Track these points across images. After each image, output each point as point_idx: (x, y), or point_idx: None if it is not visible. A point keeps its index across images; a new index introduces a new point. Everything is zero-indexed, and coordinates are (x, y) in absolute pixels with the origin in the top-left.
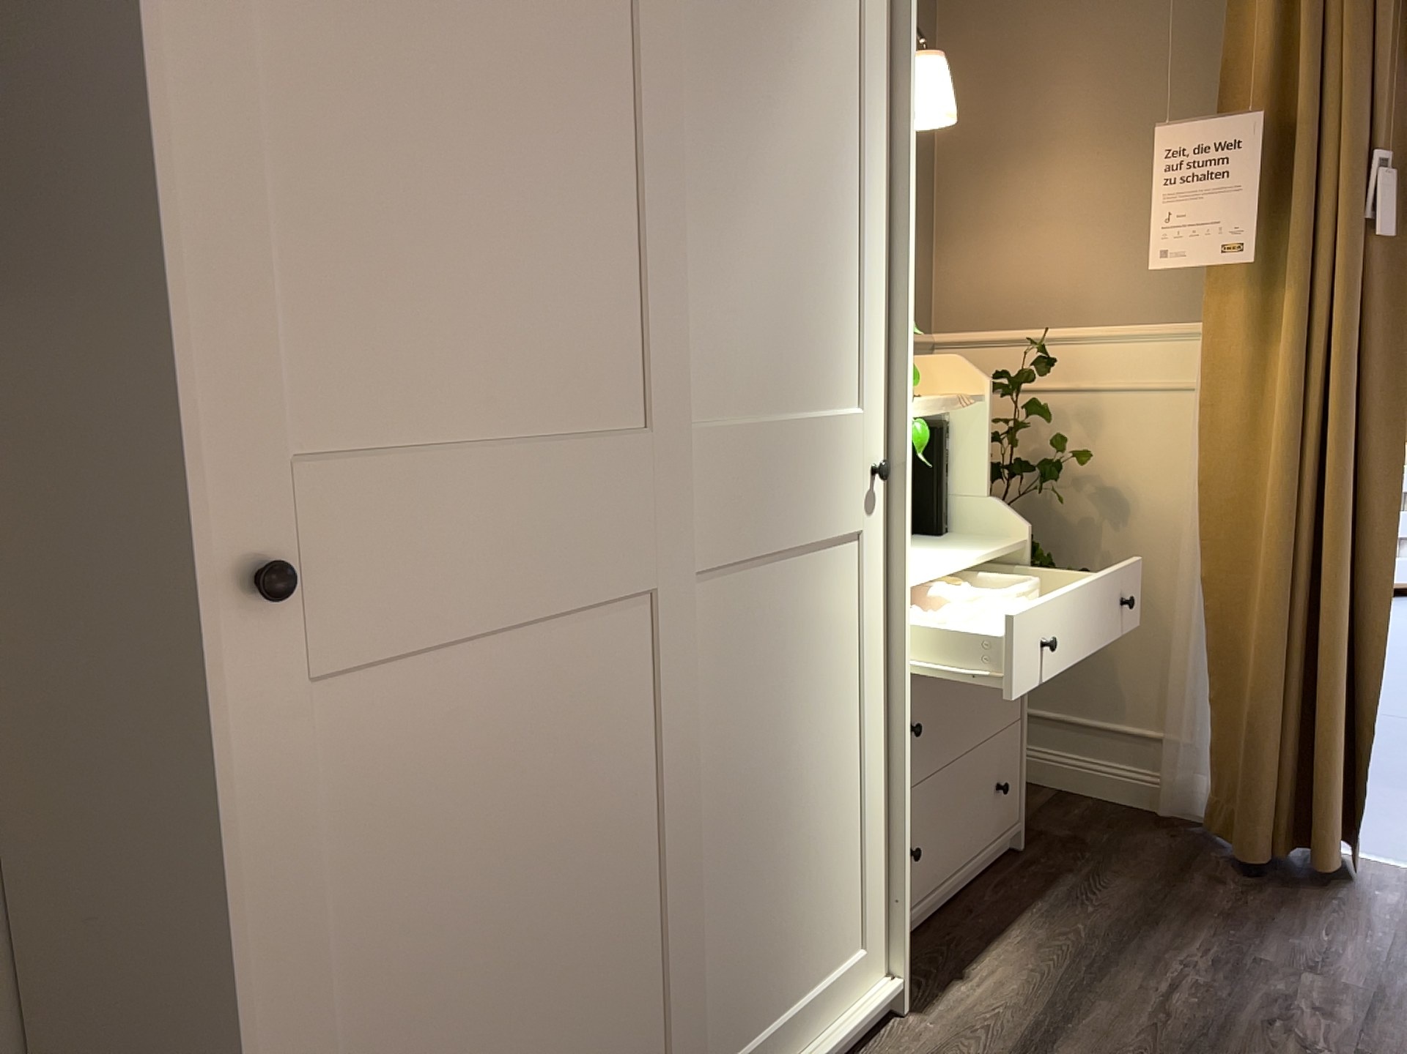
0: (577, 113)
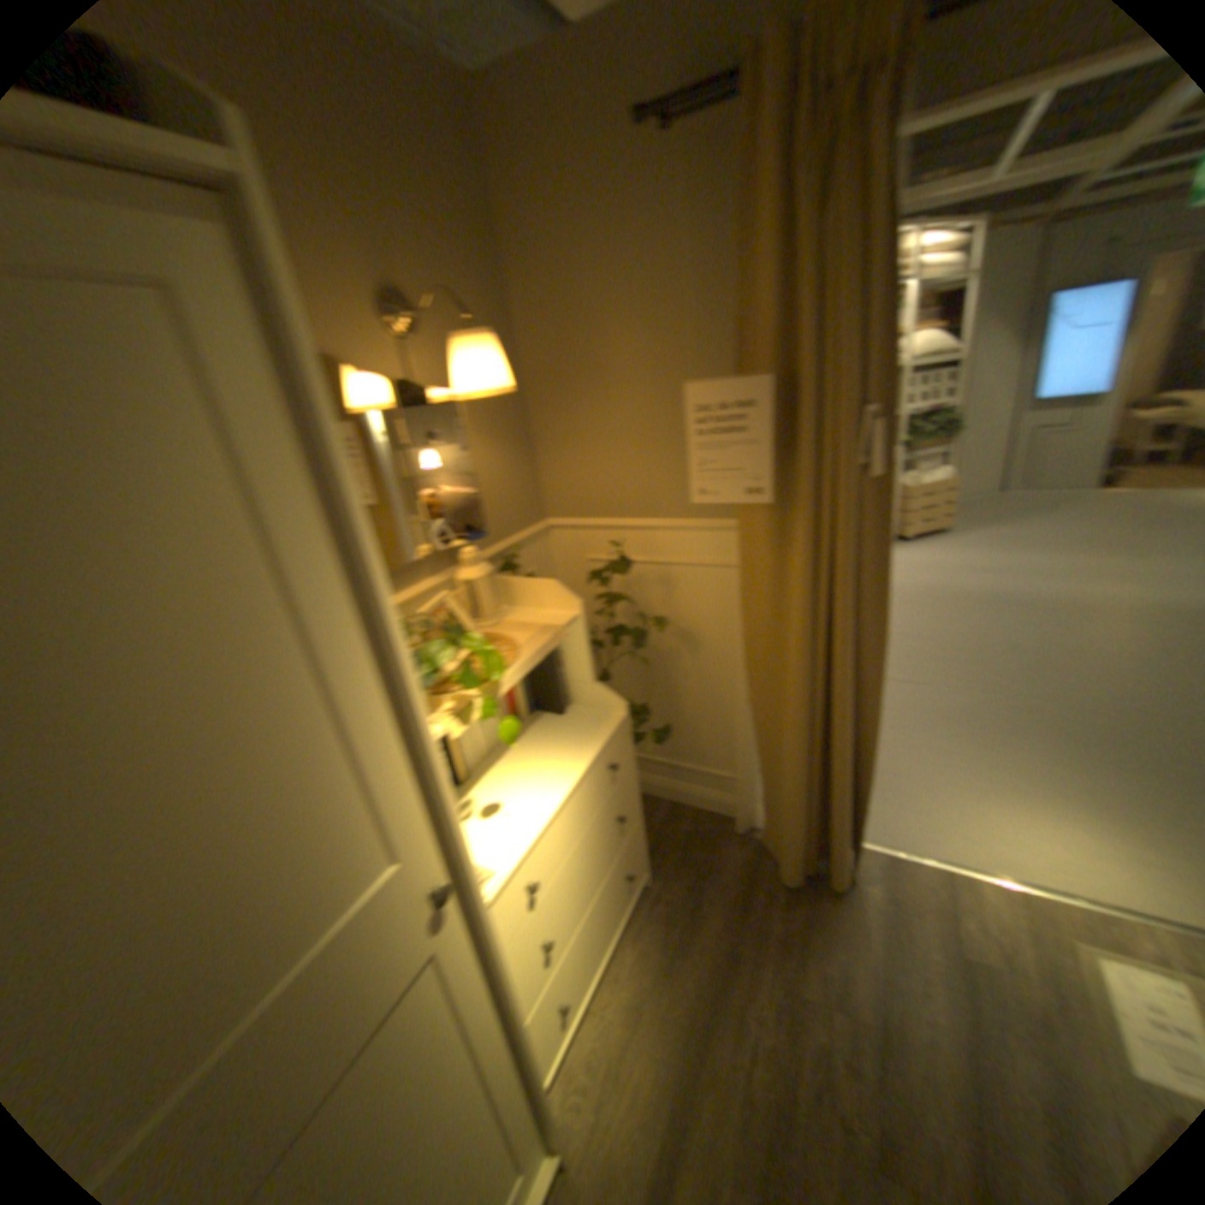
0: None
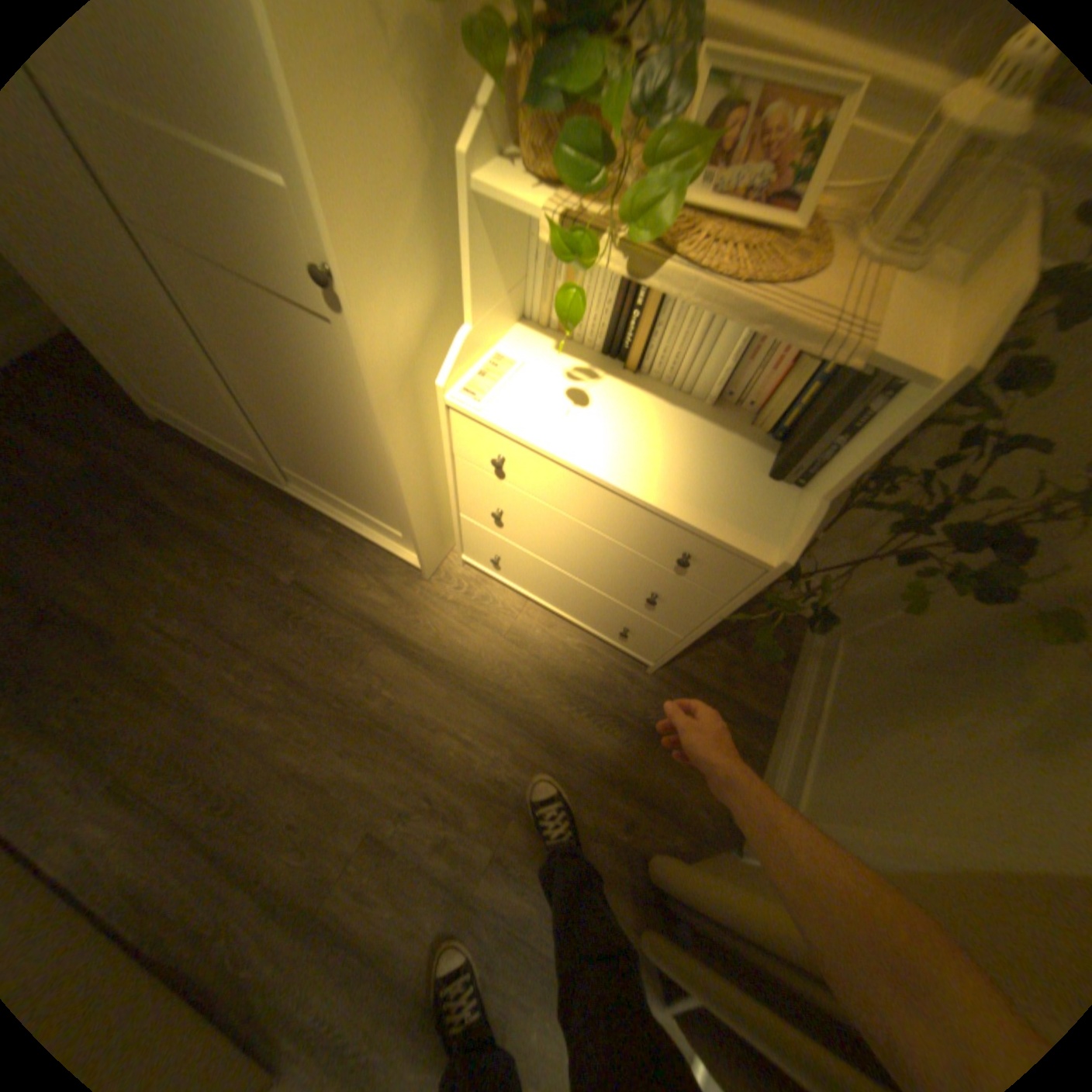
0: None
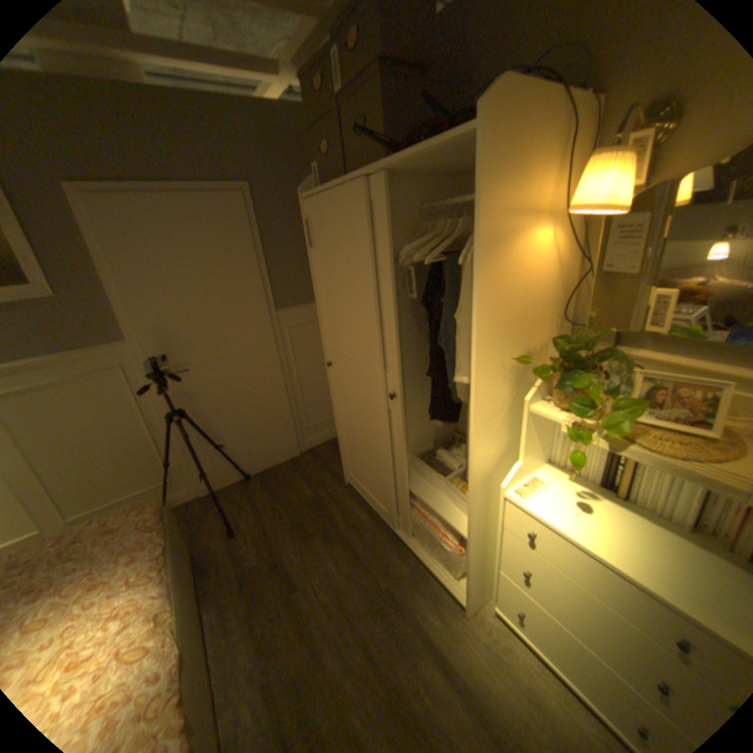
0: (353, 293)
